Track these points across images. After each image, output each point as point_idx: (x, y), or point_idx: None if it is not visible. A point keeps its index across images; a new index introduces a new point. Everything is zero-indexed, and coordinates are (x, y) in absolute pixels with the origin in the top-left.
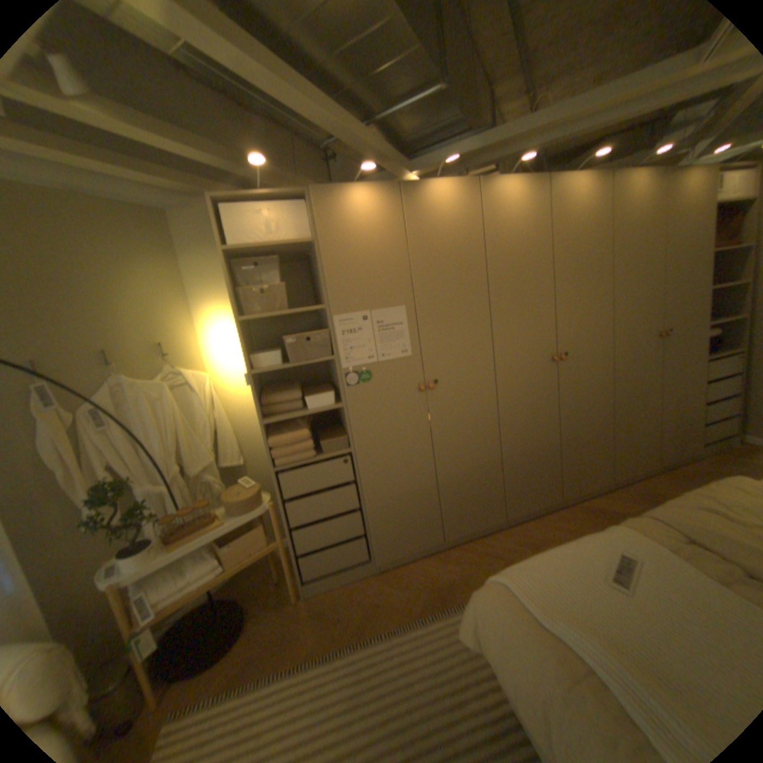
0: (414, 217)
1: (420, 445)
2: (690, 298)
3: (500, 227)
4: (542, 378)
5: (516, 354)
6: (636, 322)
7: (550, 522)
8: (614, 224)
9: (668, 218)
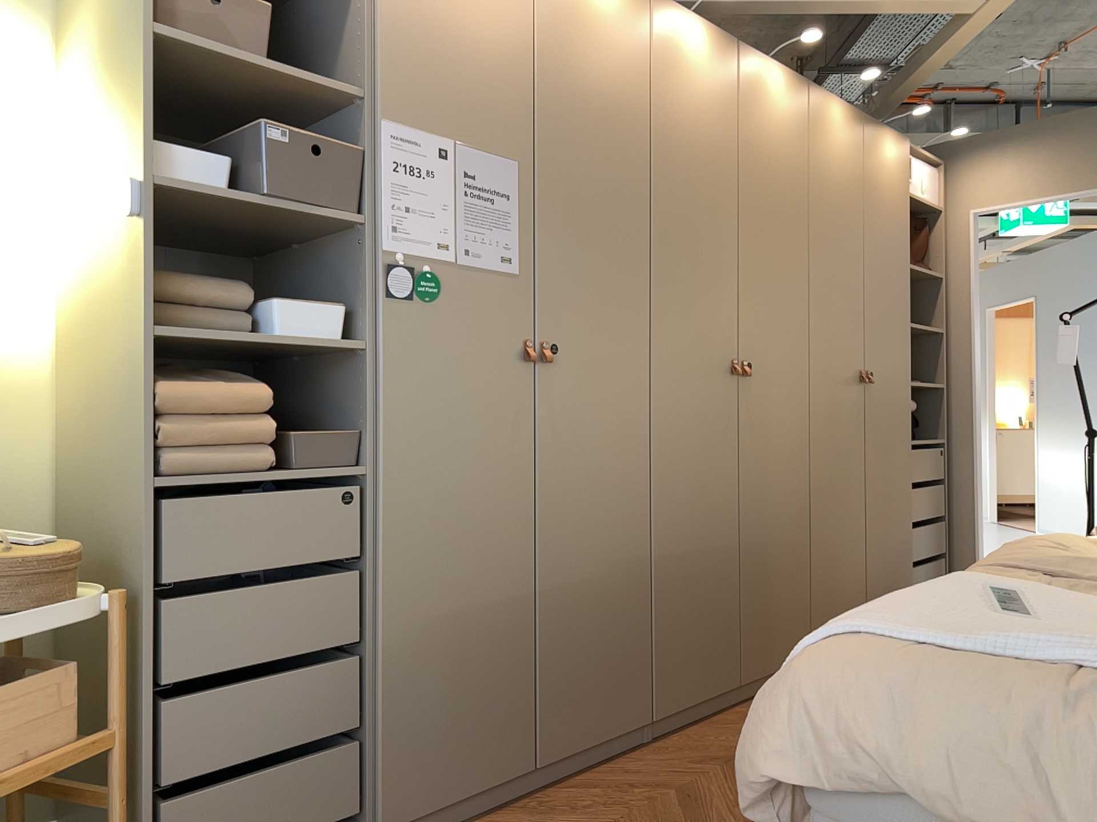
0: (544, 1)
1: (504, 491)
2: (881, 329)
3: (666, 92)
4: (711, 400)
5: (676, 339)
6: (826, 343)
7: (718, 723)
8: (801, 167)
9: (856, 191)
